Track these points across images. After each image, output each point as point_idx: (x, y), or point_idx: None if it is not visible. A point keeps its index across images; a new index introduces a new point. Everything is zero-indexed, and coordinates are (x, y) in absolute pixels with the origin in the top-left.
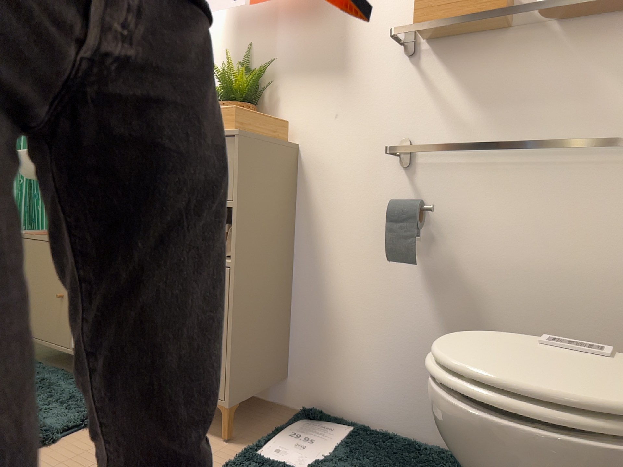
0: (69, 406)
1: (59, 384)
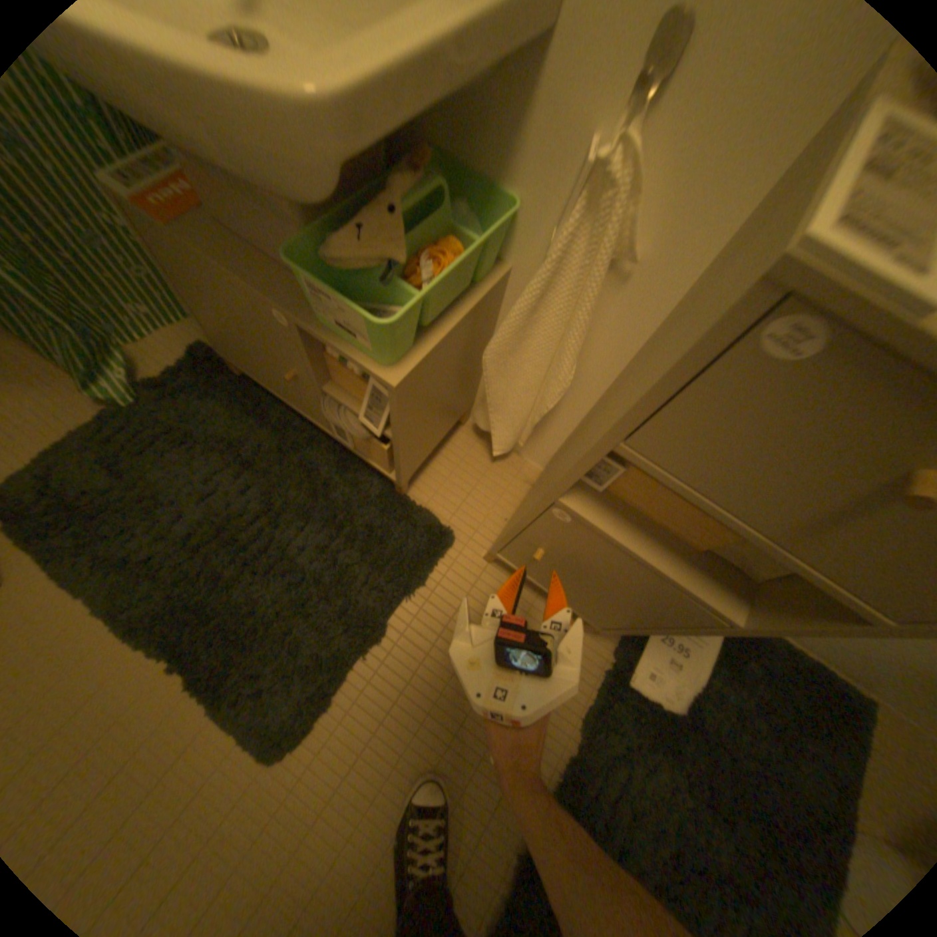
0: (377, 558)
1: (339, 488)
